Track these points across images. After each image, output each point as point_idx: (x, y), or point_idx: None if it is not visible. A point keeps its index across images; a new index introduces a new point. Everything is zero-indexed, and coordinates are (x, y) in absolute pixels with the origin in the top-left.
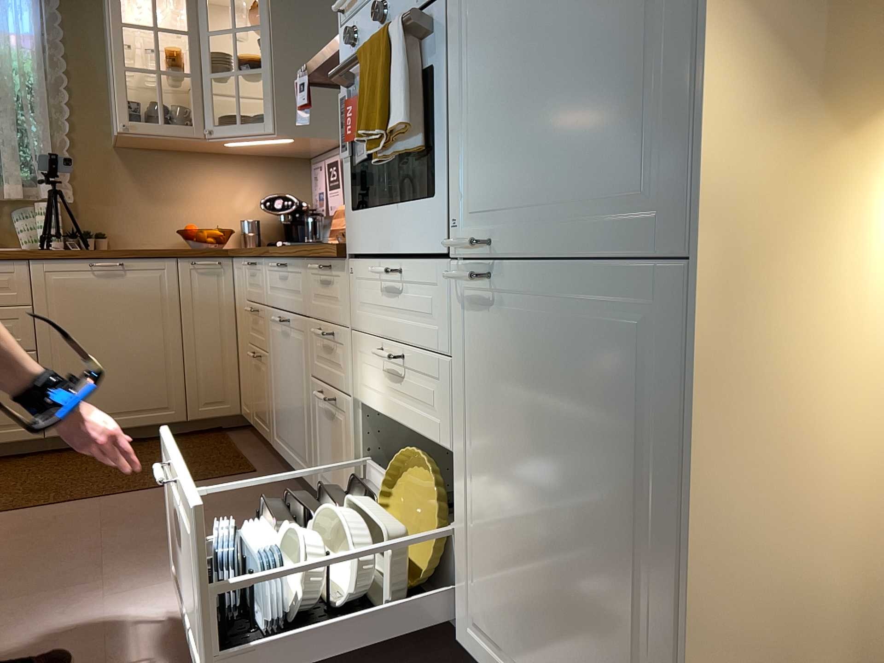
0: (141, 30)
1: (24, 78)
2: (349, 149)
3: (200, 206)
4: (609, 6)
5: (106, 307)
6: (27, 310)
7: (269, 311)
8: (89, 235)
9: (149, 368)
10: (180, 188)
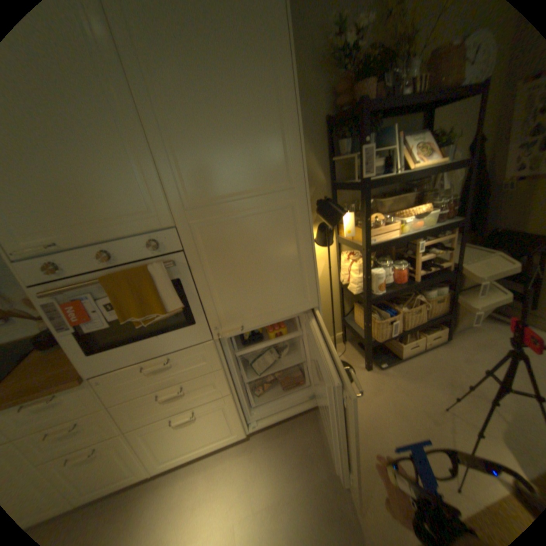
0: None
1: None
2: (66, 329)
3: None
4: (280, 260)
5: None
6: None
7: None
8: None
9: None
10: None
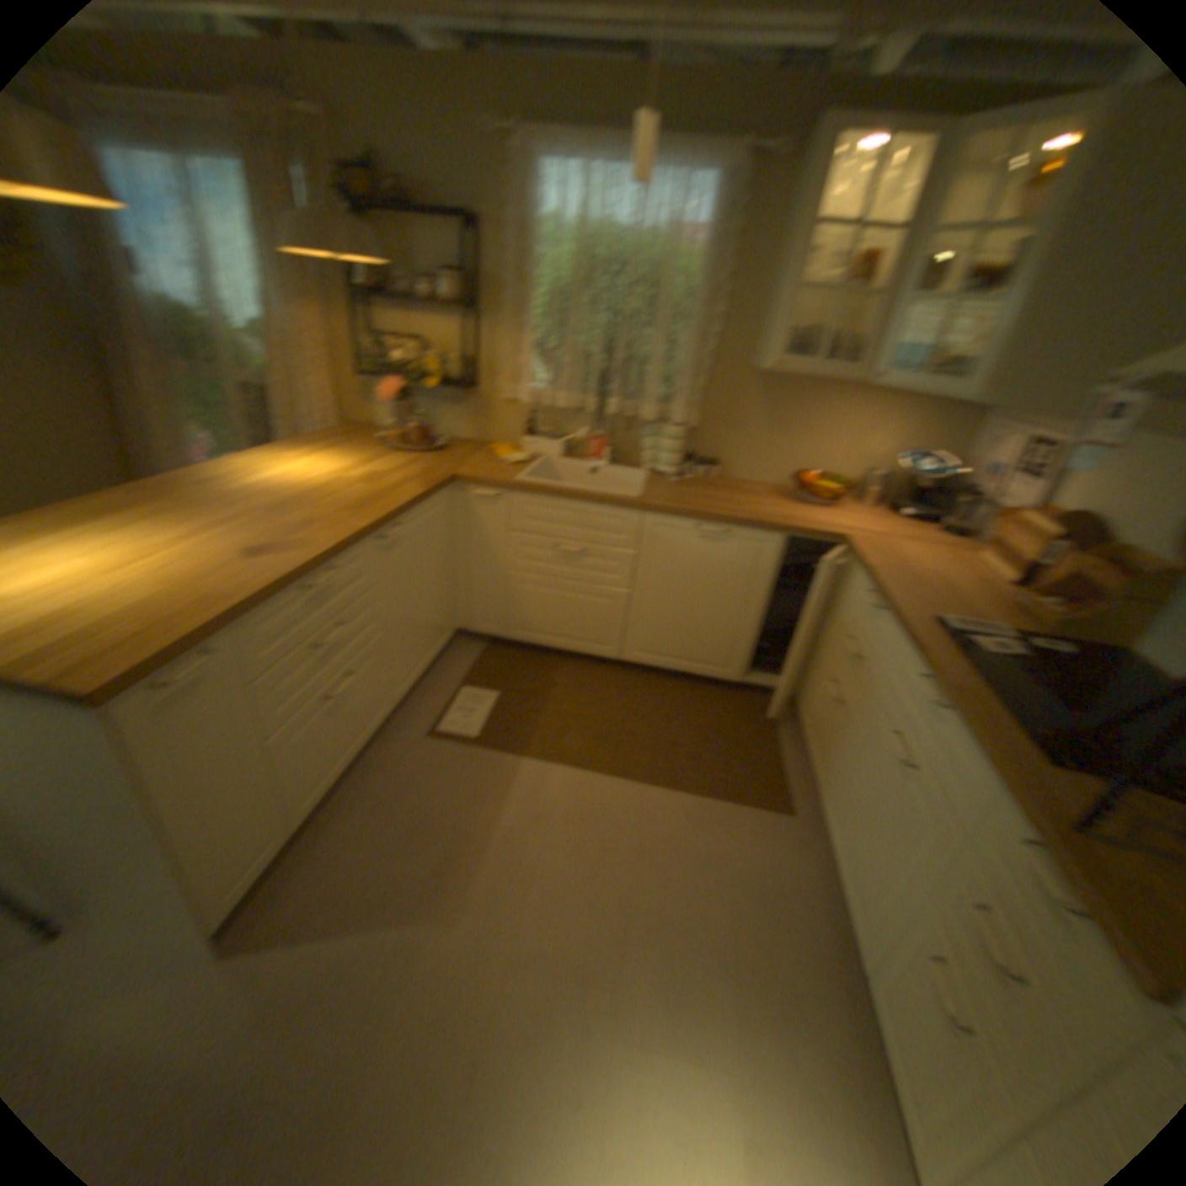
0: (841, 218)
1: (689, 282)
2: None
3: (828, 443)
4: None
5: (701, 567)
6: (633, 555)
7: (883, 689)
8: (705, 464)
9: (722, 630)
10: (813, 419)
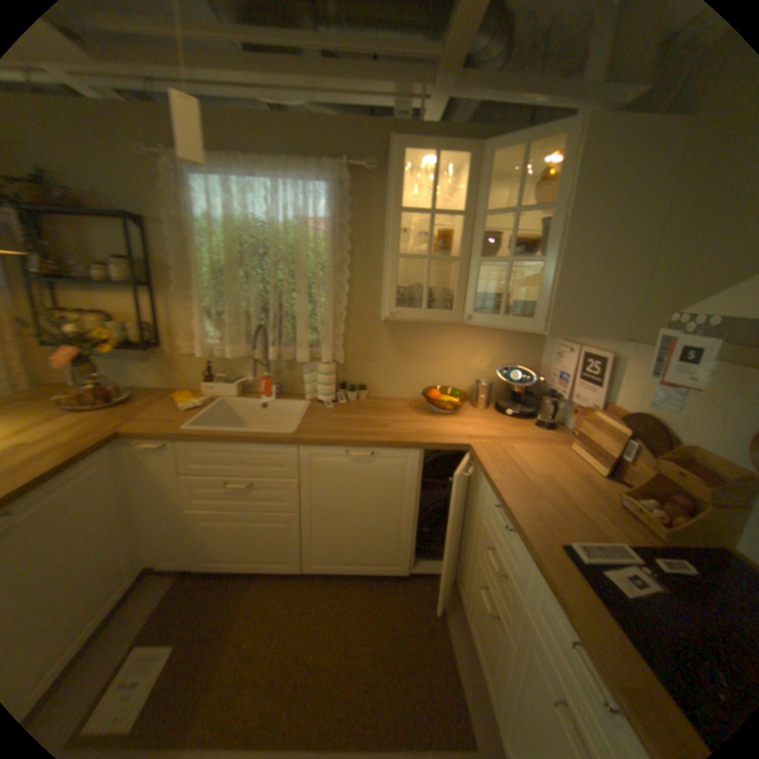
0: (416, 210)
1: (315, 258)
2: None
3: (441, 365)
4: None
5: (355, 486)
6: (293, 483)
7: (531, 624)
8: (352, 390)
9: (383, 535)
10: (427, 349)
